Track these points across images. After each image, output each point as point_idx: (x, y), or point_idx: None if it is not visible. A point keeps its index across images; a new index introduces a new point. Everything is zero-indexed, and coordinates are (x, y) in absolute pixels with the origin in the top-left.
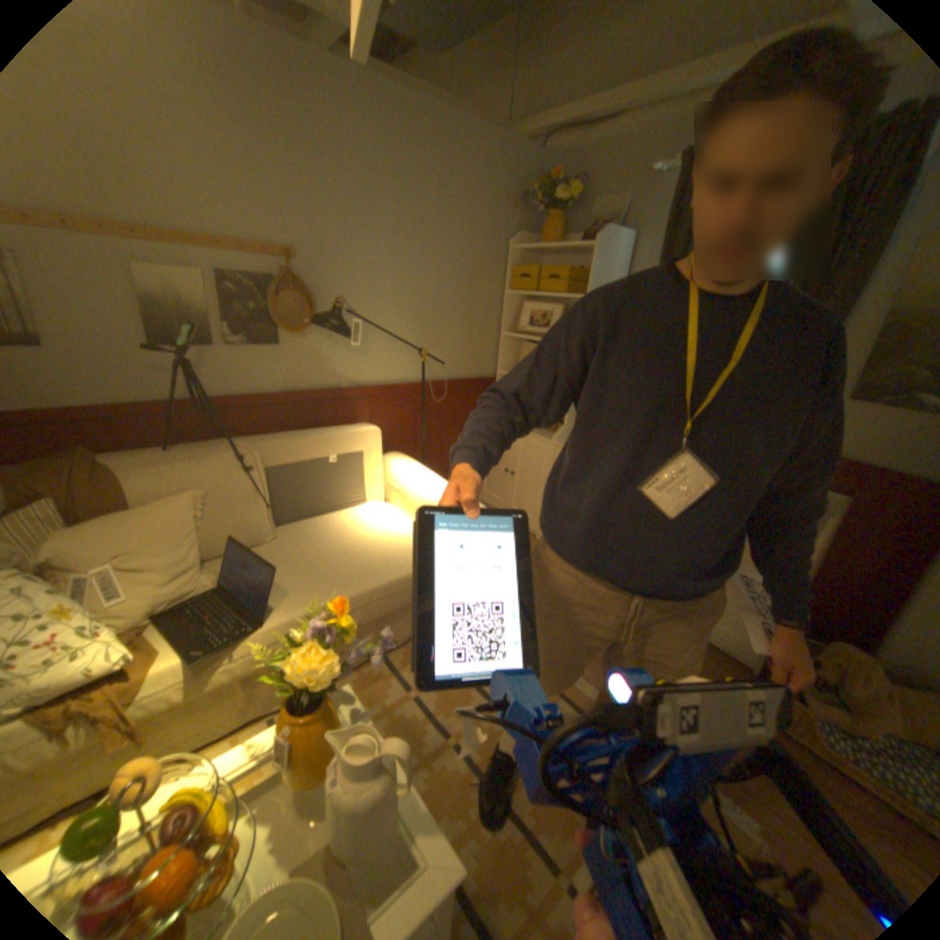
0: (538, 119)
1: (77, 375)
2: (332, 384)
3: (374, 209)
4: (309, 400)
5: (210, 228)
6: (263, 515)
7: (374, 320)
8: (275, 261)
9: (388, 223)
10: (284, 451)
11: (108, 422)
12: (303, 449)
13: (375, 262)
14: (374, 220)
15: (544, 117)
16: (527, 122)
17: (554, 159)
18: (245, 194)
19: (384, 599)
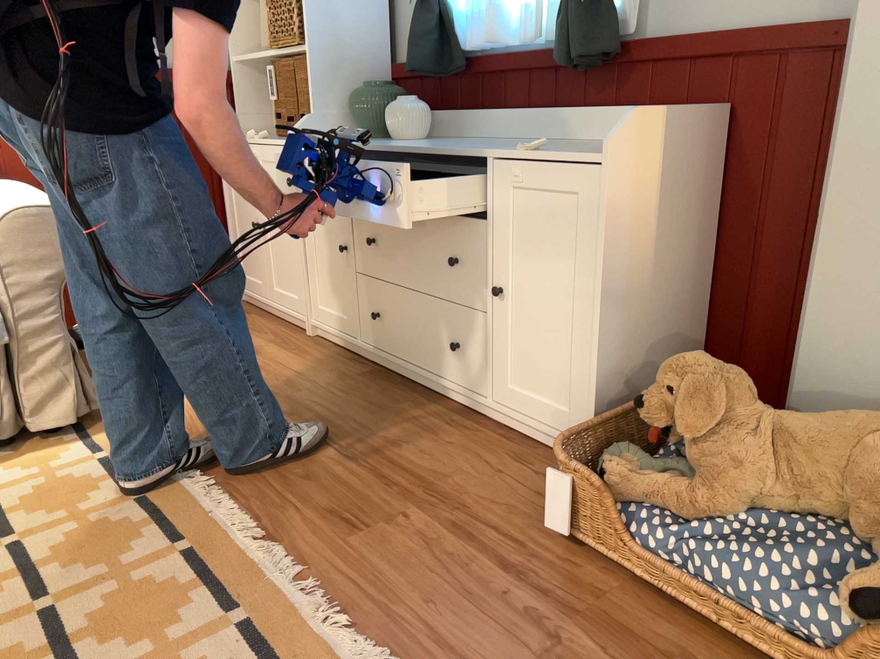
0: None
1: None
2: None
3: None
4: None
5: None
6: None
7: None
8: None
9: None
10: None
11: None
12: None
13: None
14: None
15: None
16: None
17: None
18: None
19: None
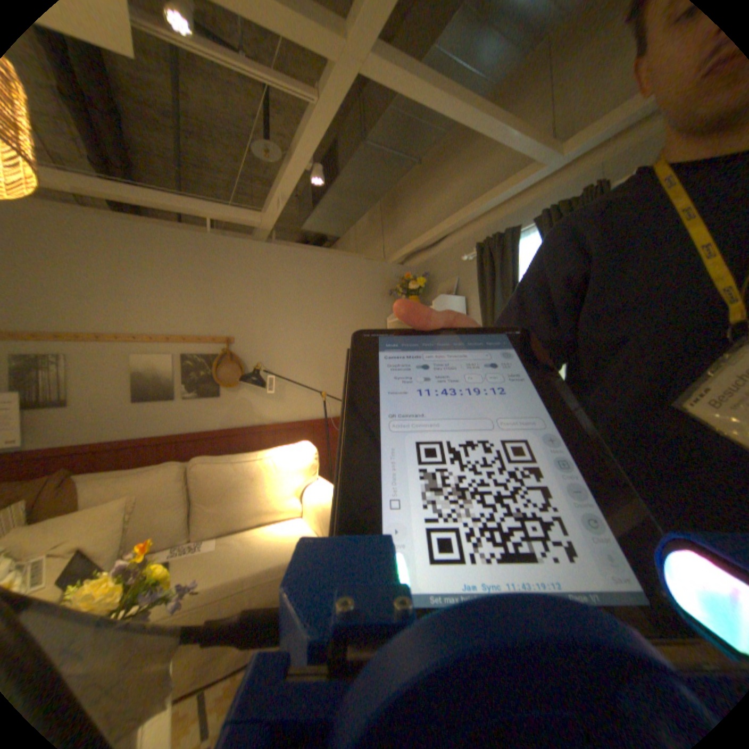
0: (397, 253)
1: (83, 424)
2: (258, 422)
3: (287, 311)
4: (239, 434)
5: (181, 332)
6: (180, 519)
7: (289, 376)
8: (220, 346)
9: (296, 317)
10: (201, 466)
11: (95, 456)
12: (217, 463)
13: (288, 341)
14: (287, 317)
15: (400, 251)
16: (392, 256)
17: (411, 270)
18: (204, 312)
19: (254, 589)
